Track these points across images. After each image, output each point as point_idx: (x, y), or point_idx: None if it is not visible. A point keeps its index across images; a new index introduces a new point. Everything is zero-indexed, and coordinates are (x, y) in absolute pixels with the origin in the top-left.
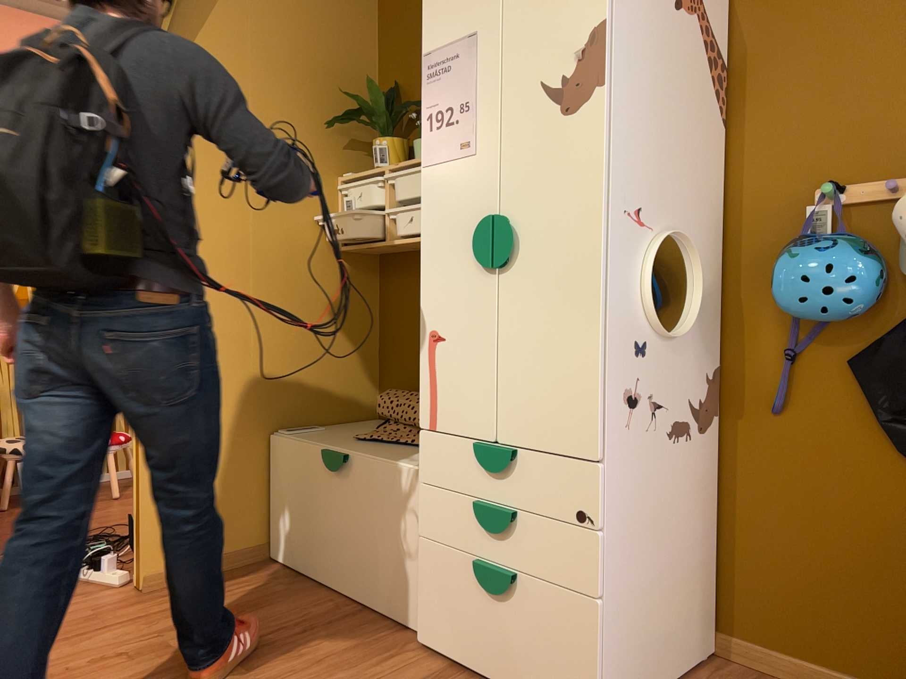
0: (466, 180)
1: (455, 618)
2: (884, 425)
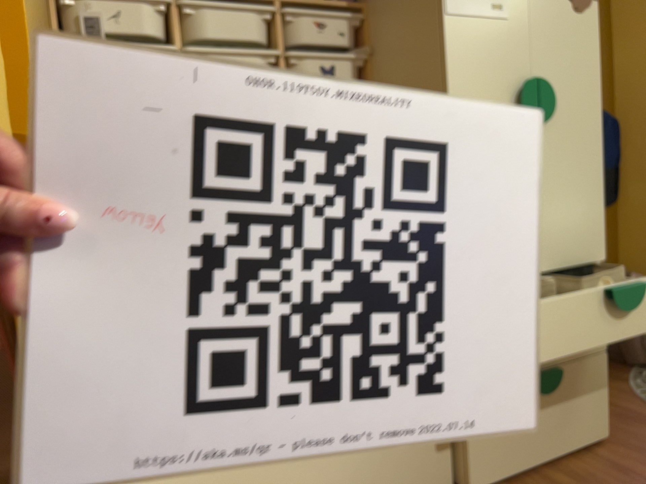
0: (501, 41)
1: (511, 441)
2: None
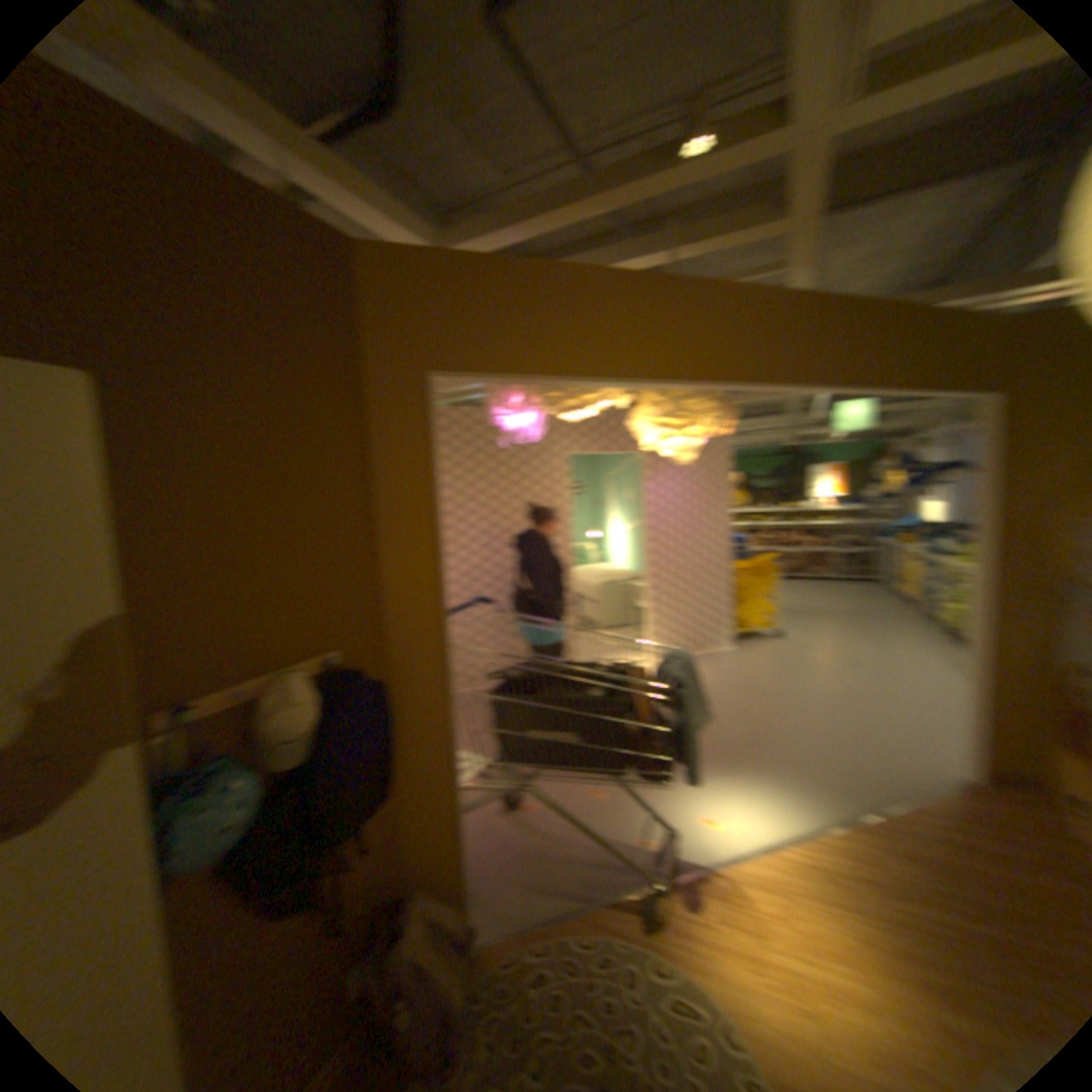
0: None
1: None
2: (252, 914)
